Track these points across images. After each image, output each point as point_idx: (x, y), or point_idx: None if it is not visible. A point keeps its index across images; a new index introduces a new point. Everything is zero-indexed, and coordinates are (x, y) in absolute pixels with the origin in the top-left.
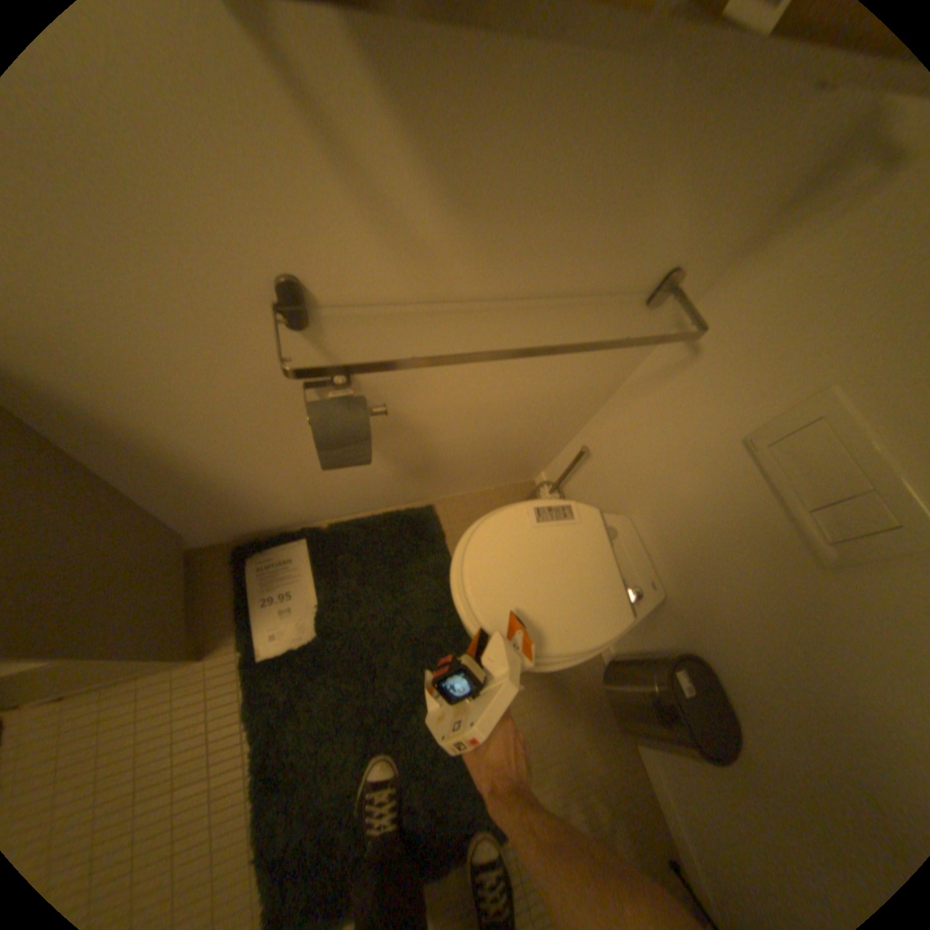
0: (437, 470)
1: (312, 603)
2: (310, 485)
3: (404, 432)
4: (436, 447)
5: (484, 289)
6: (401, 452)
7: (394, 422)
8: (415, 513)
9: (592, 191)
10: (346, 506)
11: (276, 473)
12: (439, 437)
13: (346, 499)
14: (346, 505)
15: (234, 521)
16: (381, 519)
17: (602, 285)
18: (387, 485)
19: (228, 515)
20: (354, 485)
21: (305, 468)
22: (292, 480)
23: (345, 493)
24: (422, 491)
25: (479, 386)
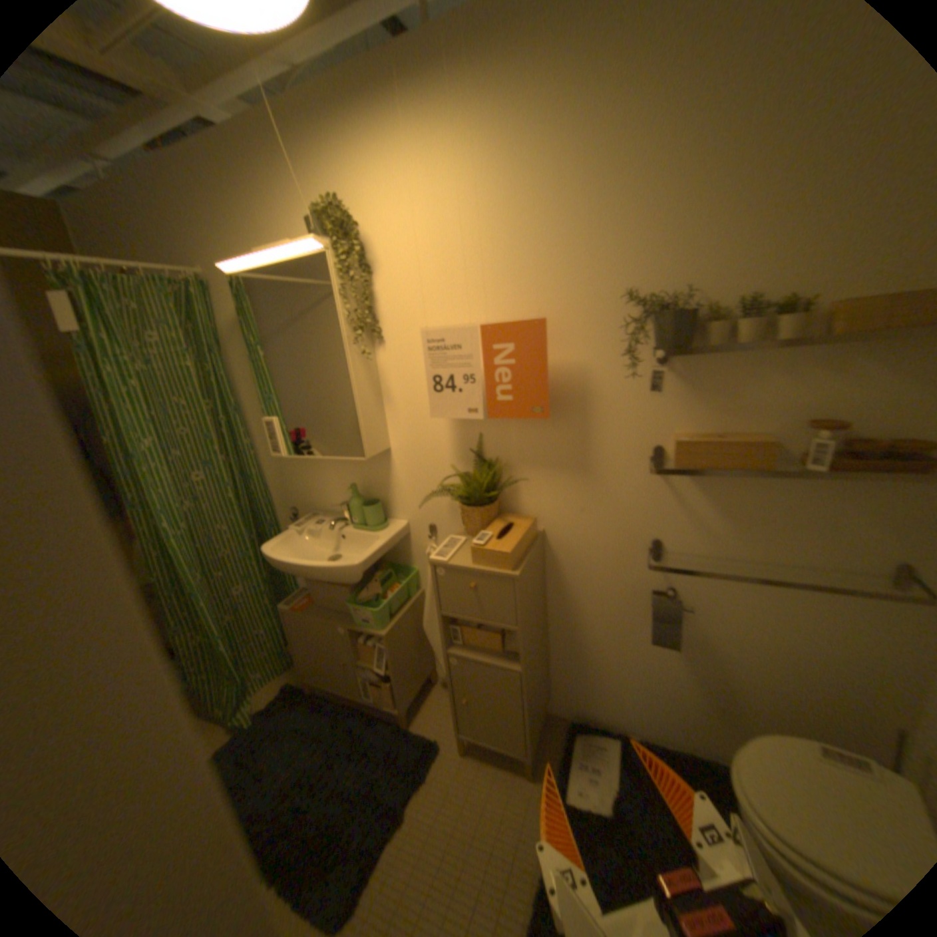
0: (742, 720)
1: (615, 789)
2: (638, 684)
3: (710, 656)
4: (738, 685)
5: (754, 560)
6: (707, 679)
7: (702, 643)
8: (720, 769)
9: (804, 520)
10: (658, 729)
11: (620, 660)
12: (739, 674)
13: (659, 719)
14: (659, 728)
15: (582, 698)
16: (686, 758)
17: (843, 570)
18: (695, 718)
19: (582, 689)
20: (668, 701)
21: (638, 664)
22: (628, 672)
23: (660, 708)
24: (729, 748)
25: (766, 630)
